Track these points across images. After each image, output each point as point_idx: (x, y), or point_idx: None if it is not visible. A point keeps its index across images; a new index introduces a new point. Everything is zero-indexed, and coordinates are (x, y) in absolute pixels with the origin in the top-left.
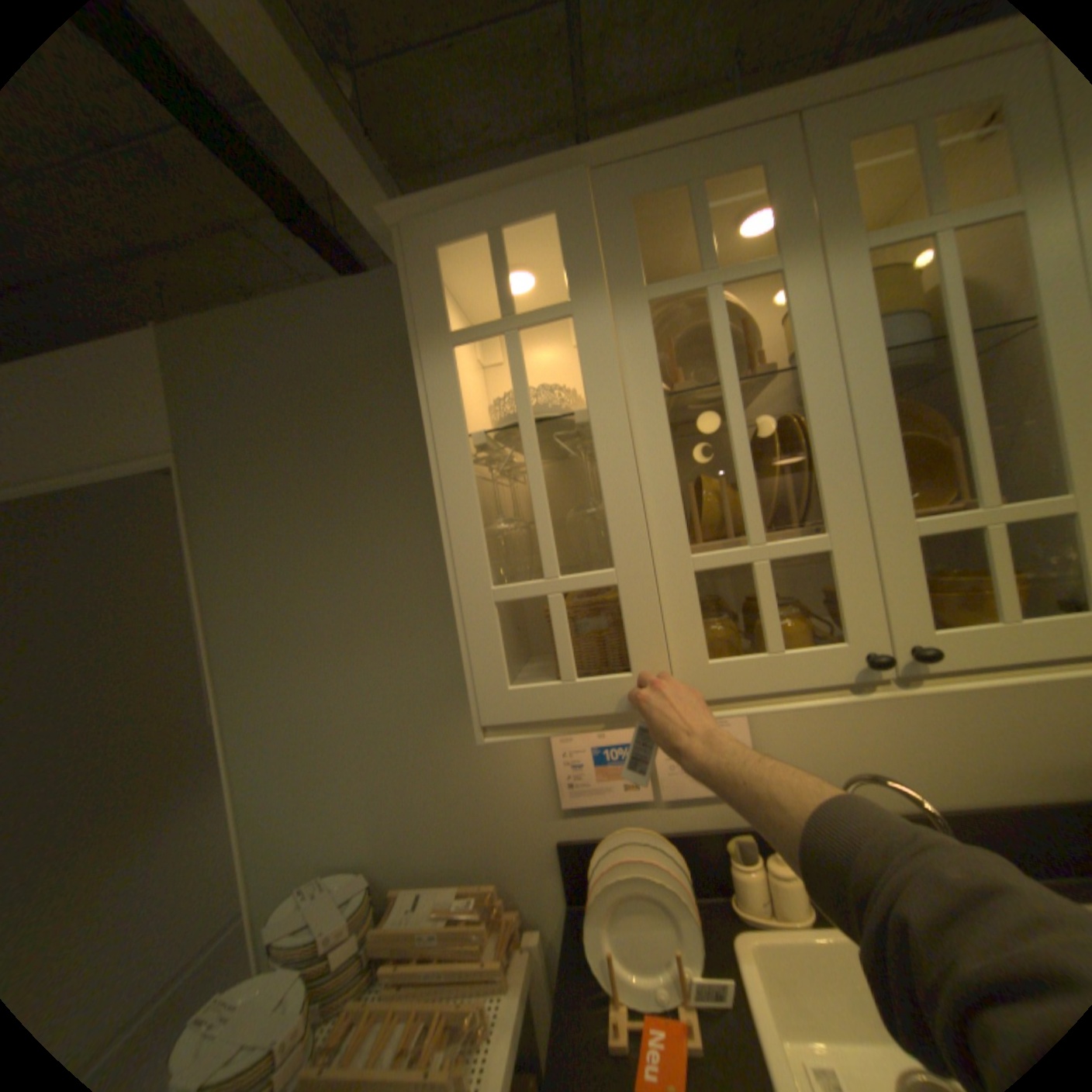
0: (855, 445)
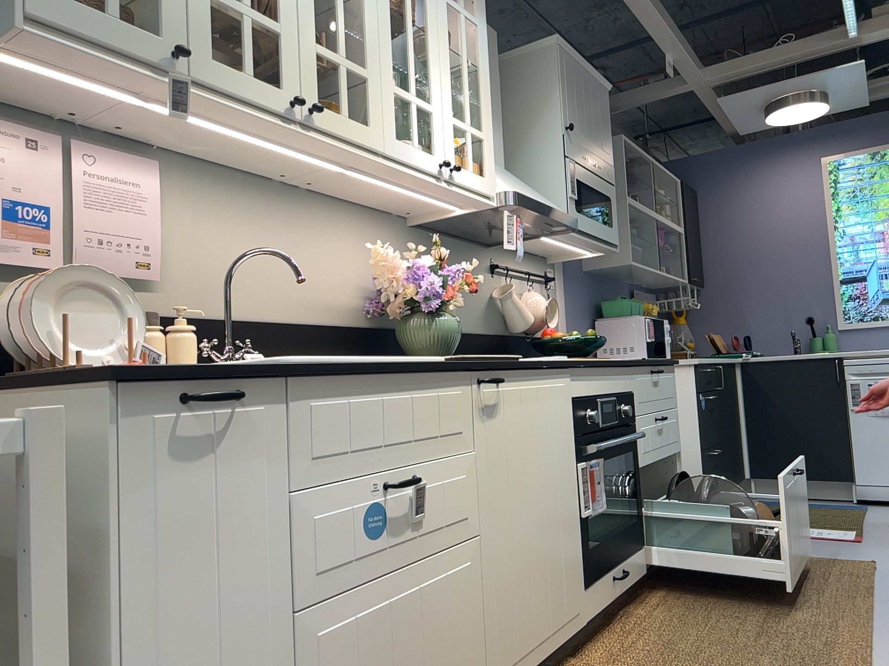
0: None
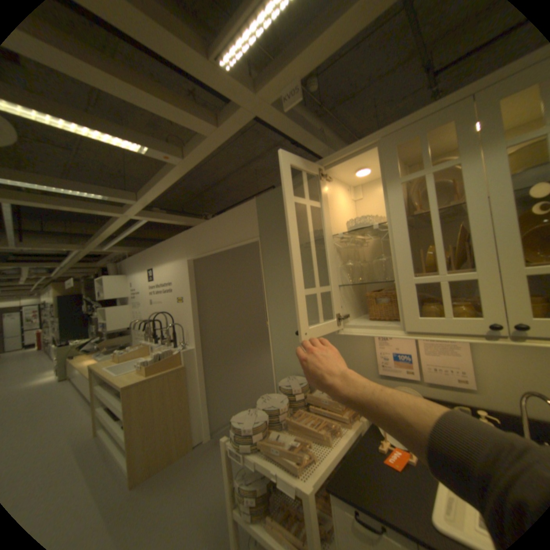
0: (492, 235)
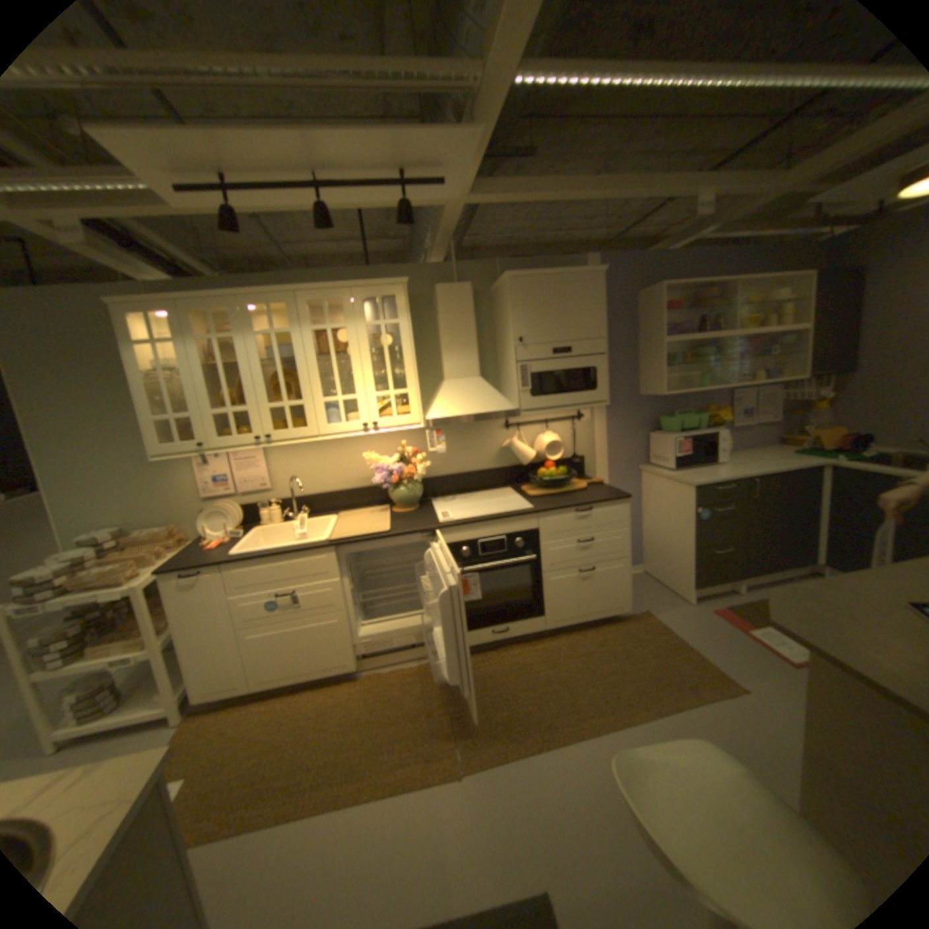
0: (254, 385)
